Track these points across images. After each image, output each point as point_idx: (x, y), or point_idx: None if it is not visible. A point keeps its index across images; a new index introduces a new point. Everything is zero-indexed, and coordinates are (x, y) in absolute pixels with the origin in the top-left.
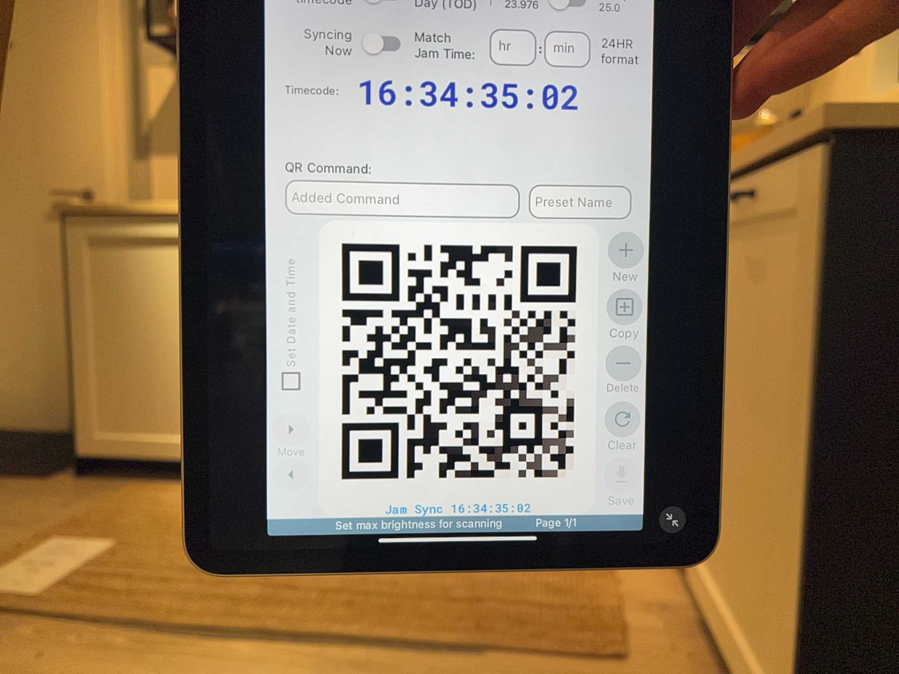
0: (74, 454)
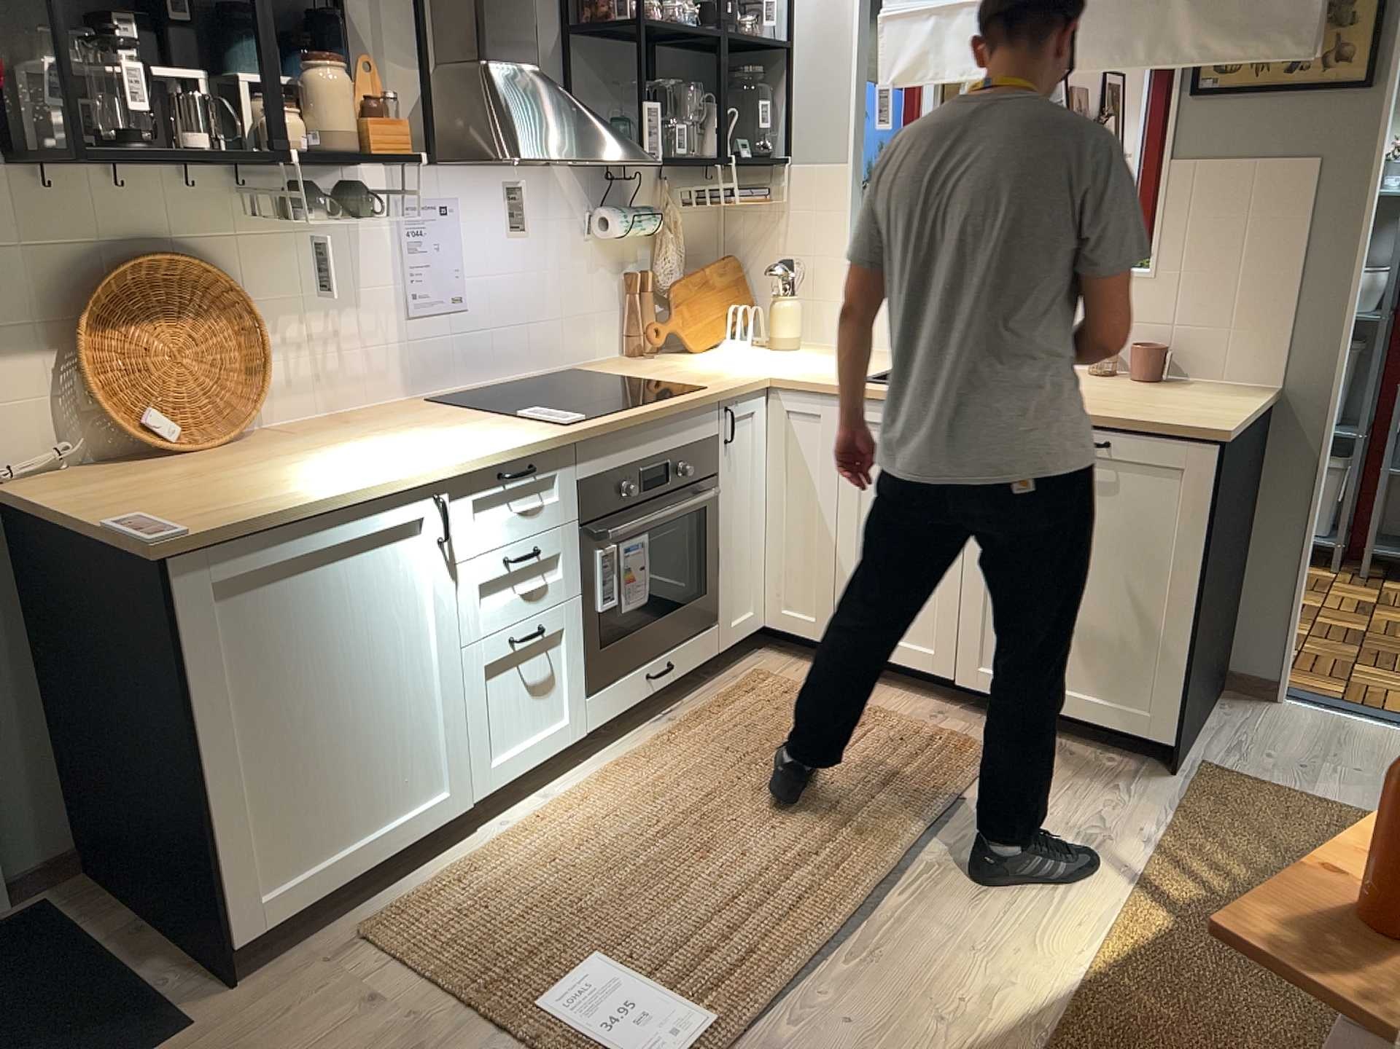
0: (231, 949)
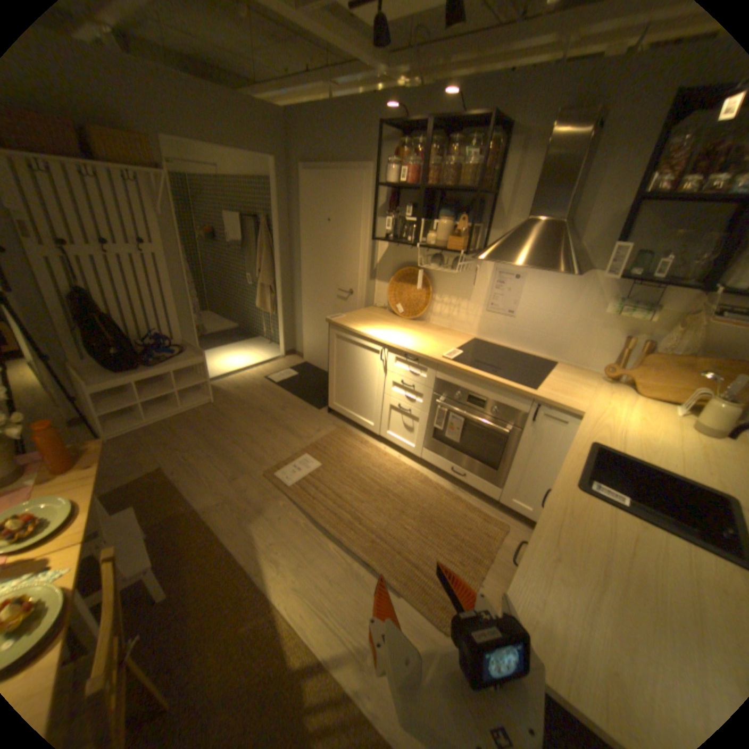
0: (328, 406)
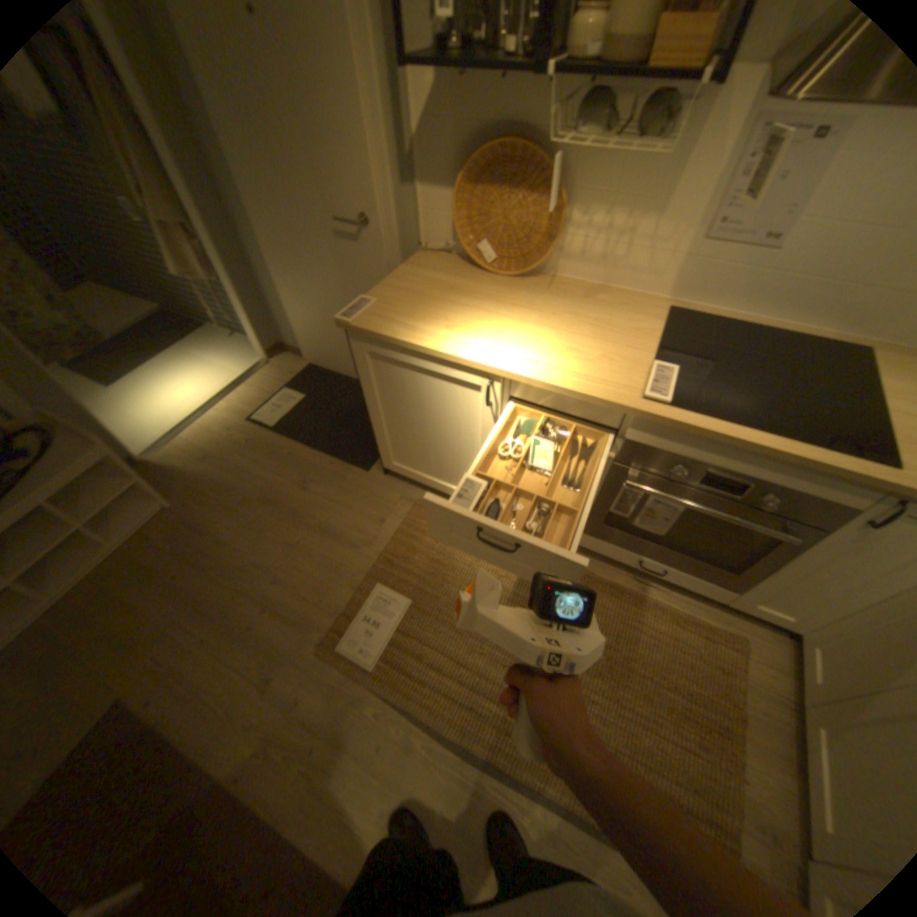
0: (383, 465)
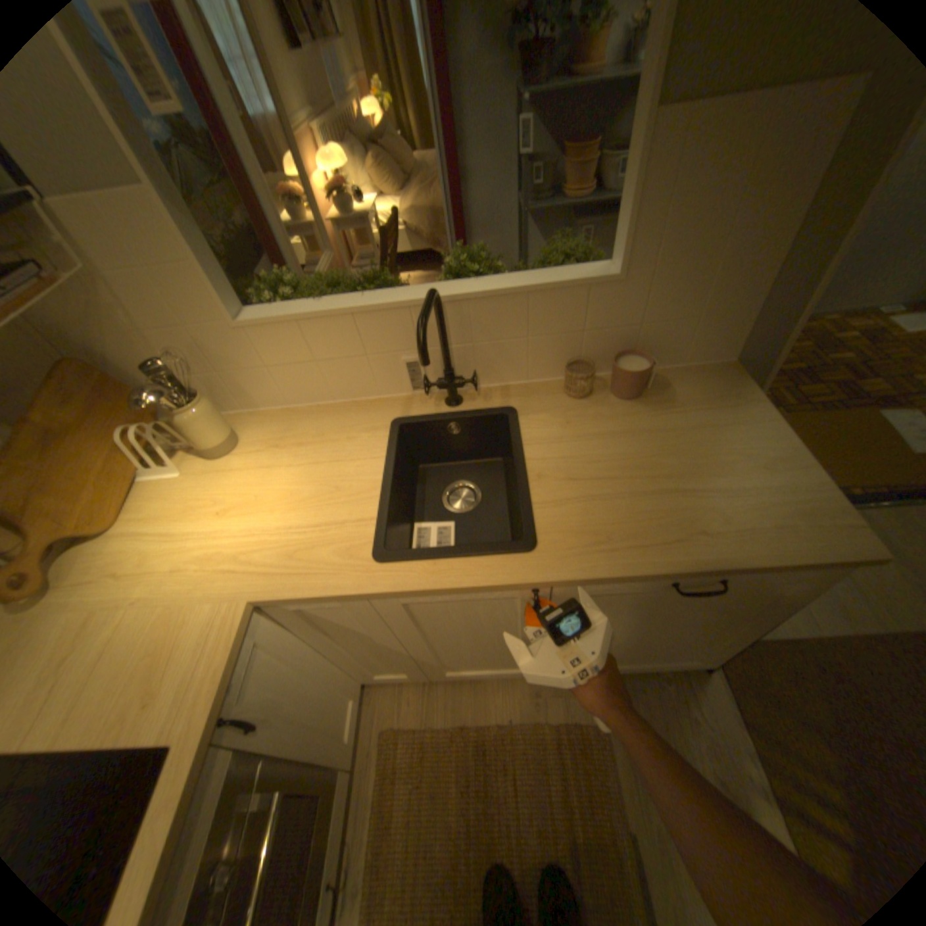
0: None
